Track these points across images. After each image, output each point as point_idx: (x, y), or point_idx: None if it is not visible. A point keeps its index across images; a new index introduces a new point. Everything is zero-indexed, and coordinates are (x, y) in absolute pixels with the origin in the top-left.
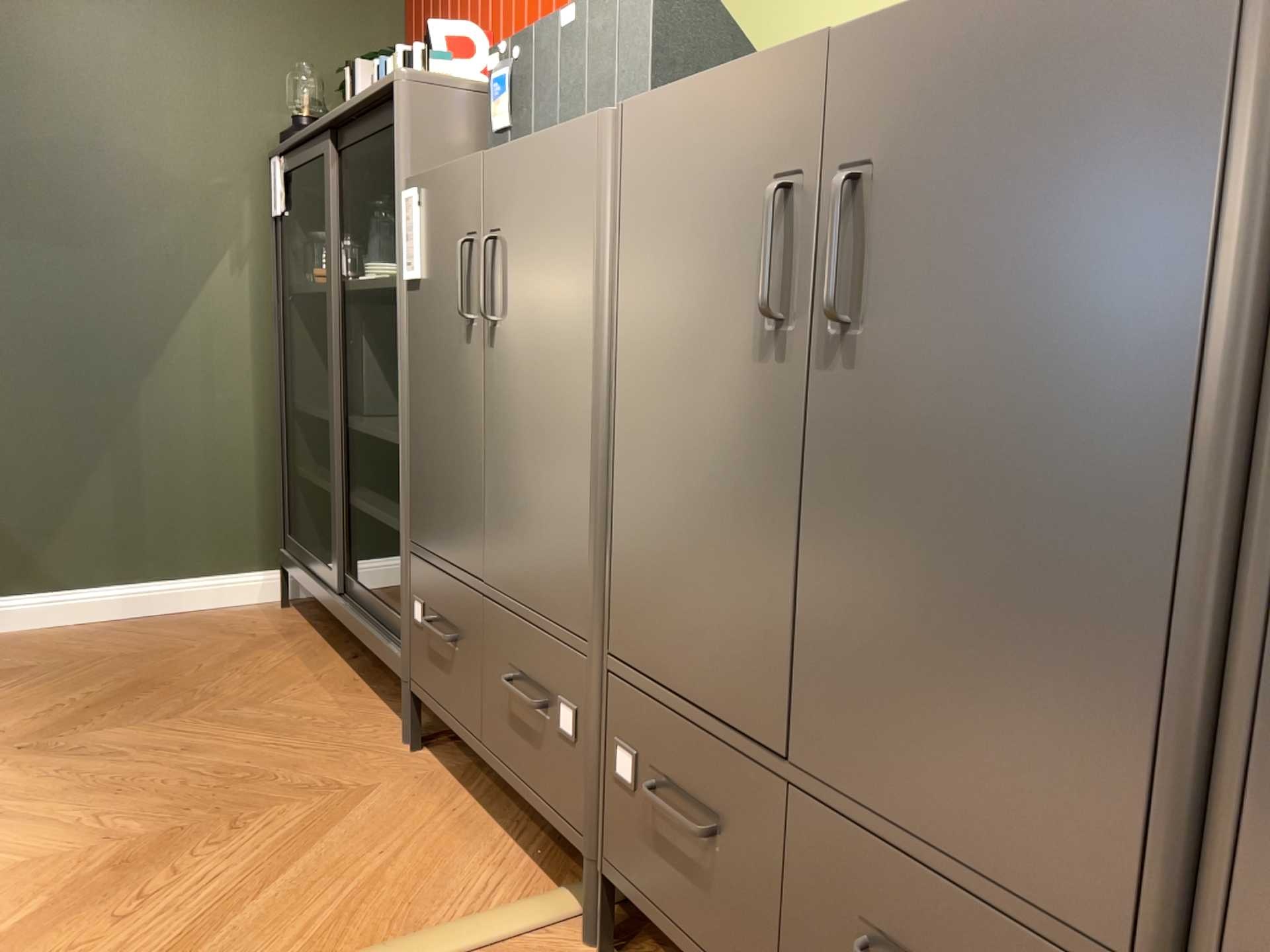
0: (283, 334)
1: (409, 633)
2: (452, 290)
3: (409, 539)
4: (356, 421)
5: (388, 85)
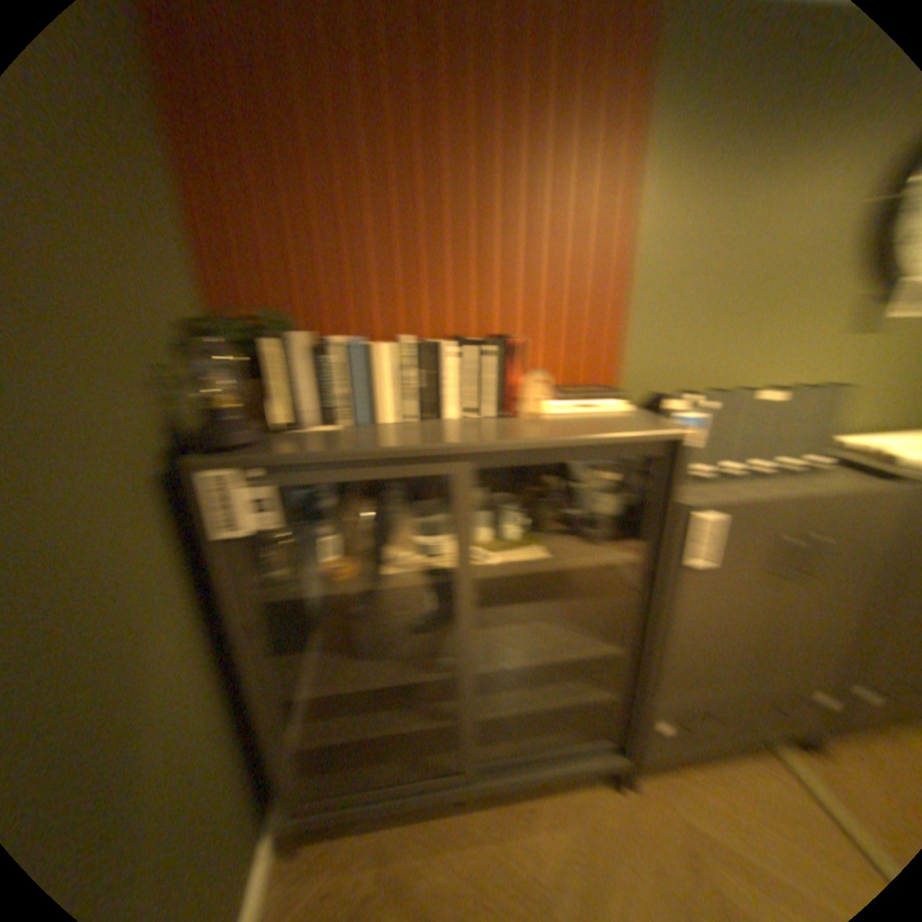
0: (270, 648)
1: (652, 744)
2: (759, 565)
3: (659, 702)
4: (476, 666)
5: (675, 437)
